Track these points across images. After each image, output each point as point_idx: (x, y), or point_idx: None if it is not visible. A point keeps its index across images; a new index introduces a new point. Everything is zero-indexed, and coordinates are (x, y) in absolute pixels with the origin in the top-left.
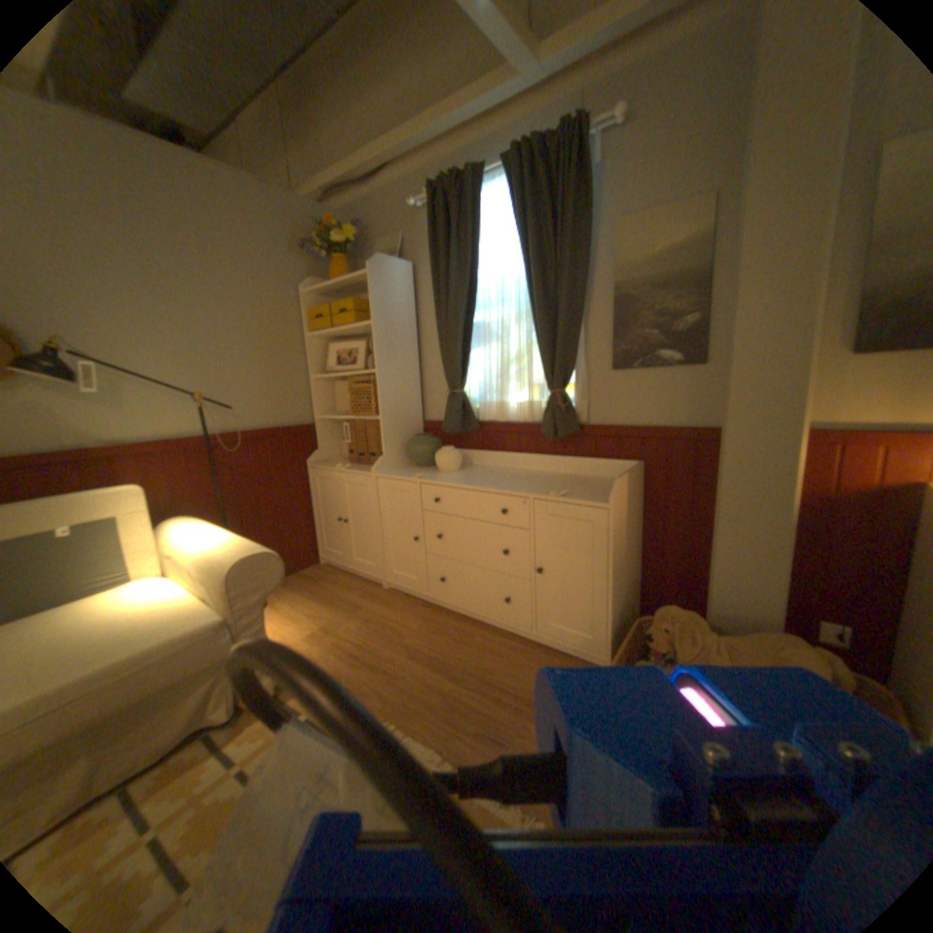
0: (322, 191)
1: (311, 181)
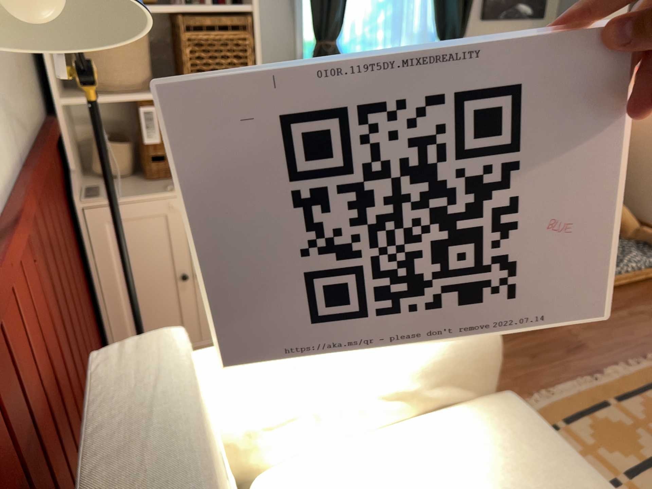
0: None
1: None
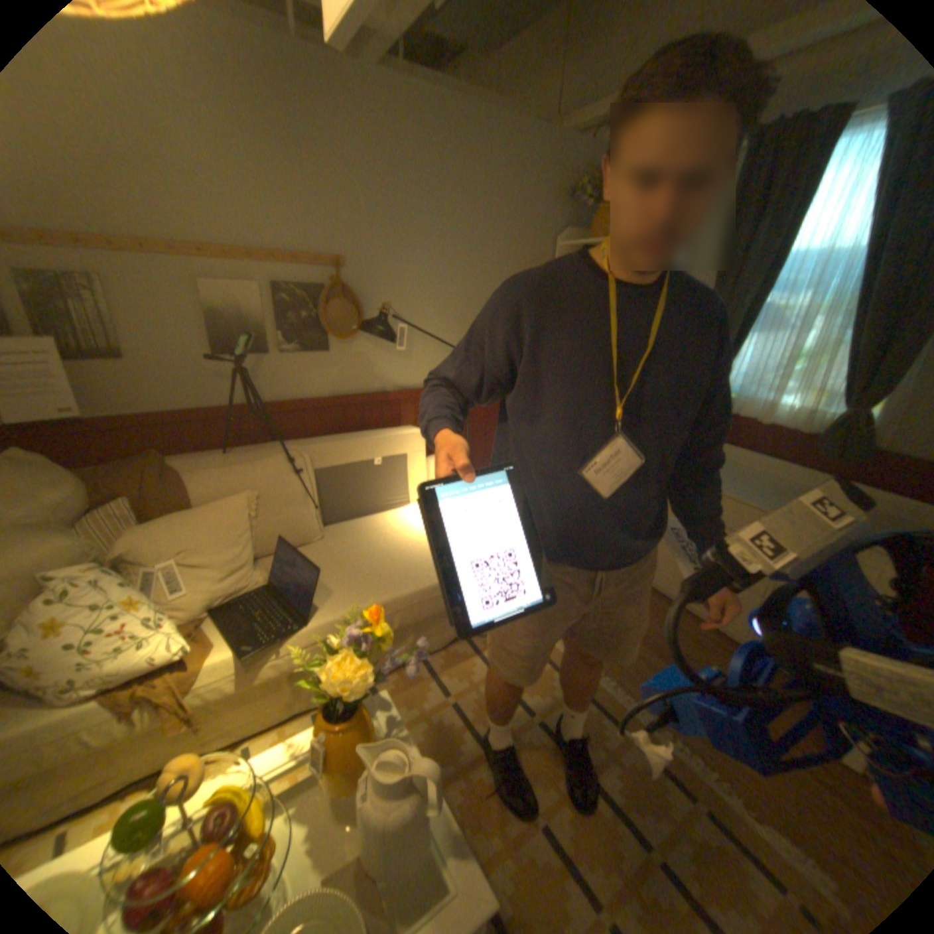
0: (598, 121)
1: (588, 111)
